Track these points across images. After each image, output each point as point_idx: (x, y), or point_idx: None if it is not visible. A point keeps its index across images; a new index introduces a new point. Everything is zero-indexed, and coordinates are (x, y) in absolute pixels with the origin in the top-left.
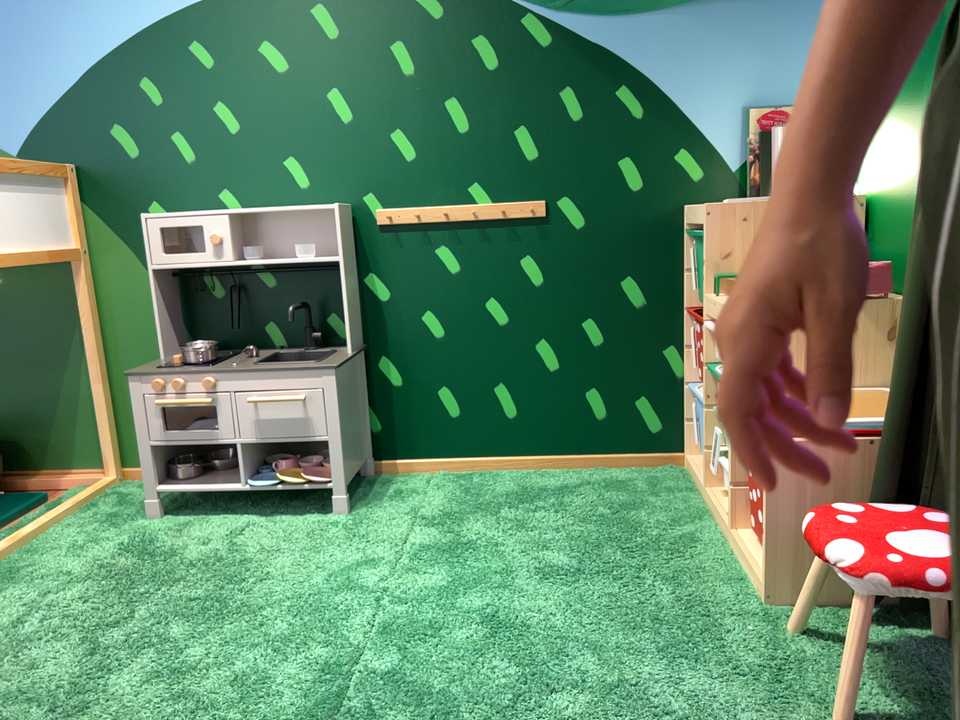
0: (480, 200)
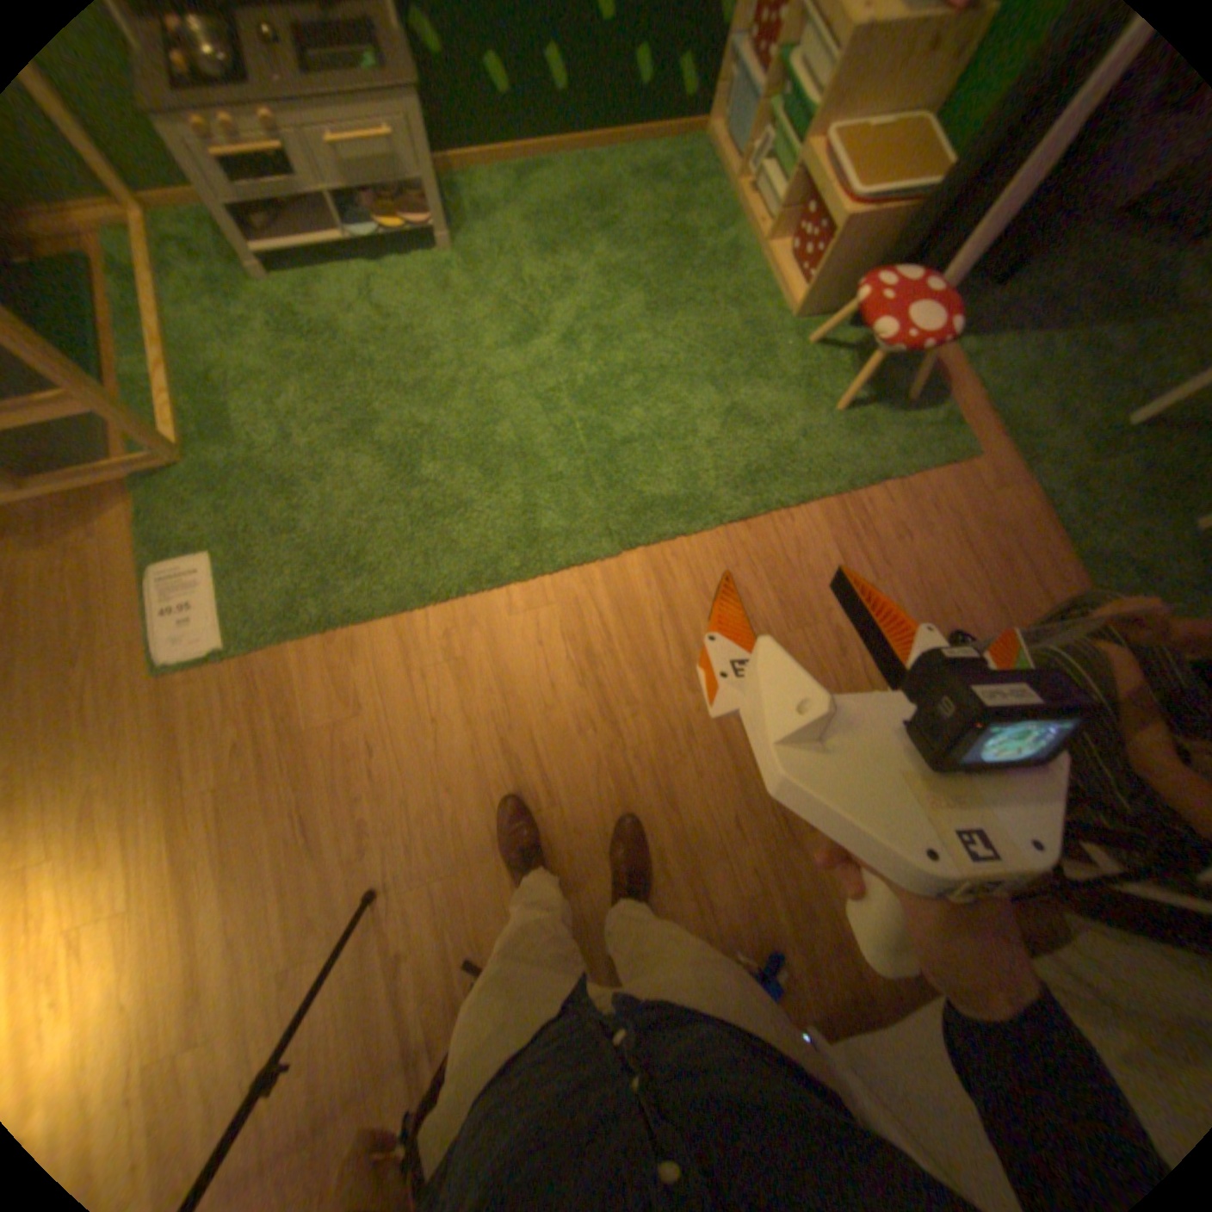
0: None
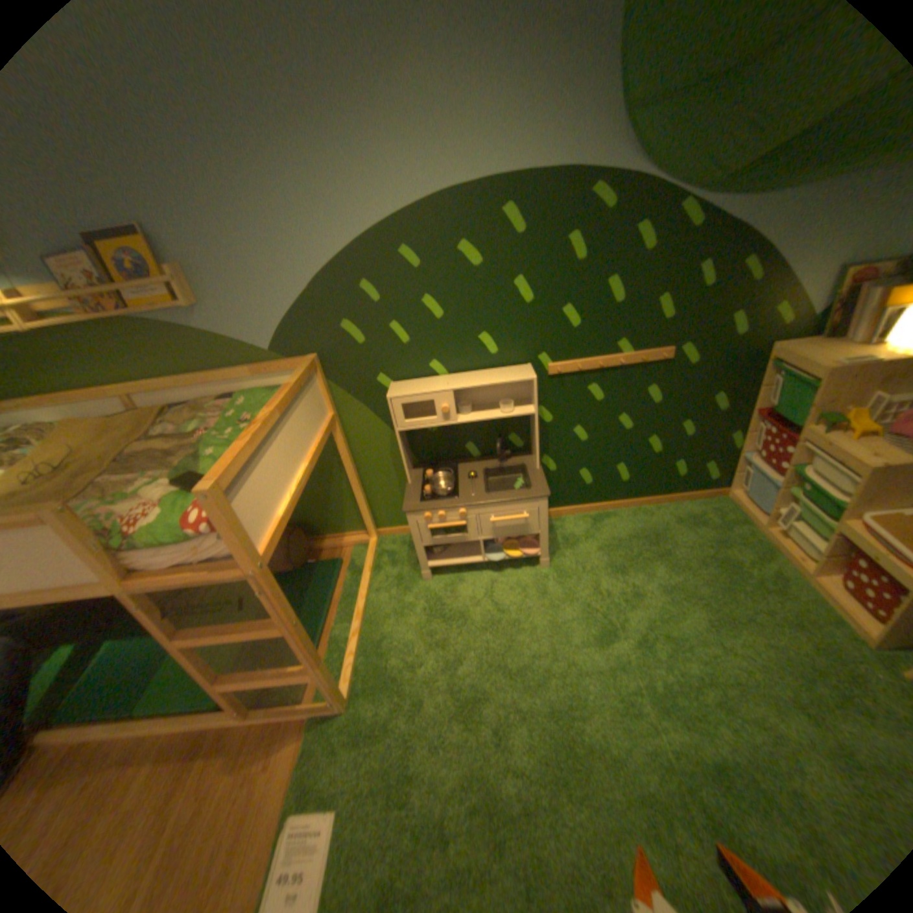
0: (625, 352)
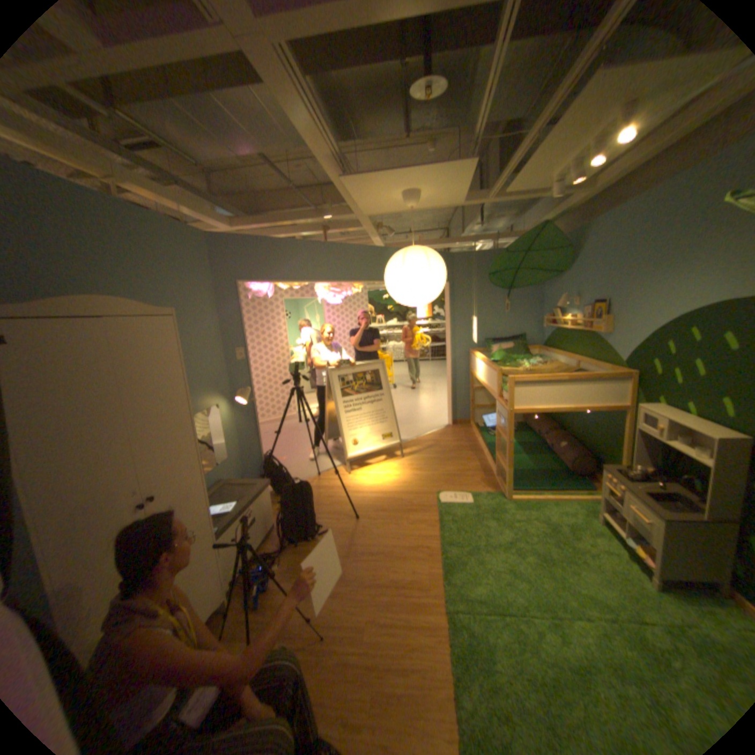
0: None
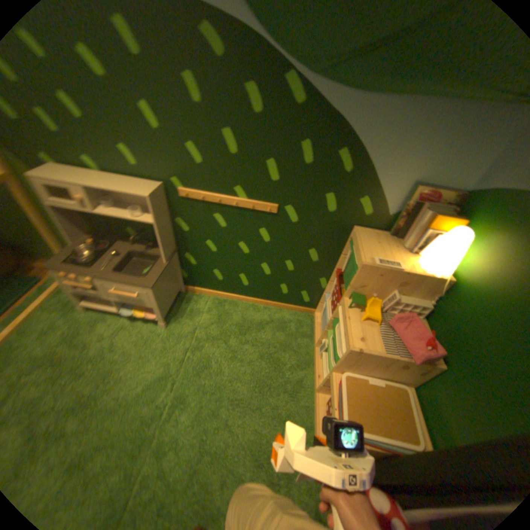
0: (241, 197)
